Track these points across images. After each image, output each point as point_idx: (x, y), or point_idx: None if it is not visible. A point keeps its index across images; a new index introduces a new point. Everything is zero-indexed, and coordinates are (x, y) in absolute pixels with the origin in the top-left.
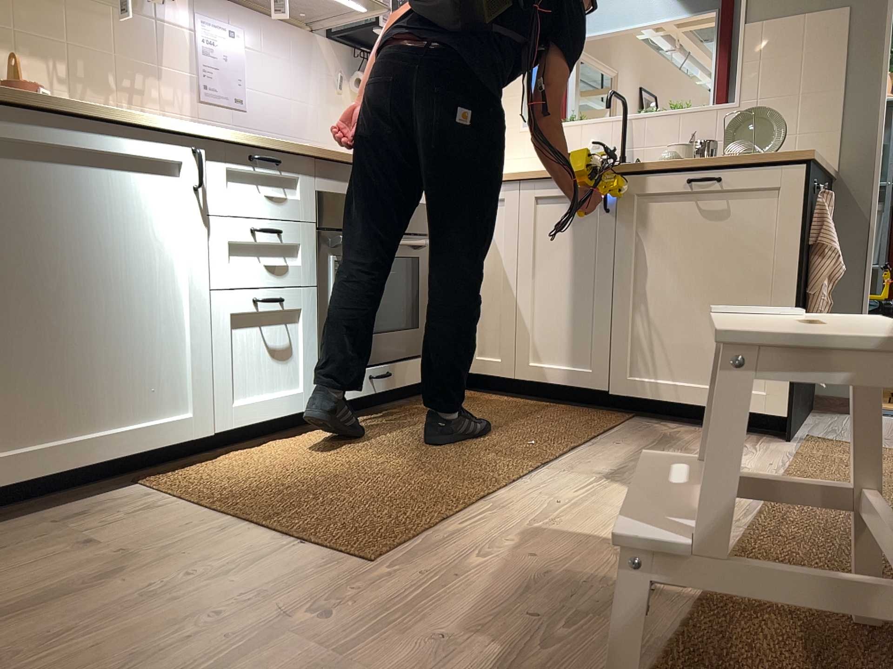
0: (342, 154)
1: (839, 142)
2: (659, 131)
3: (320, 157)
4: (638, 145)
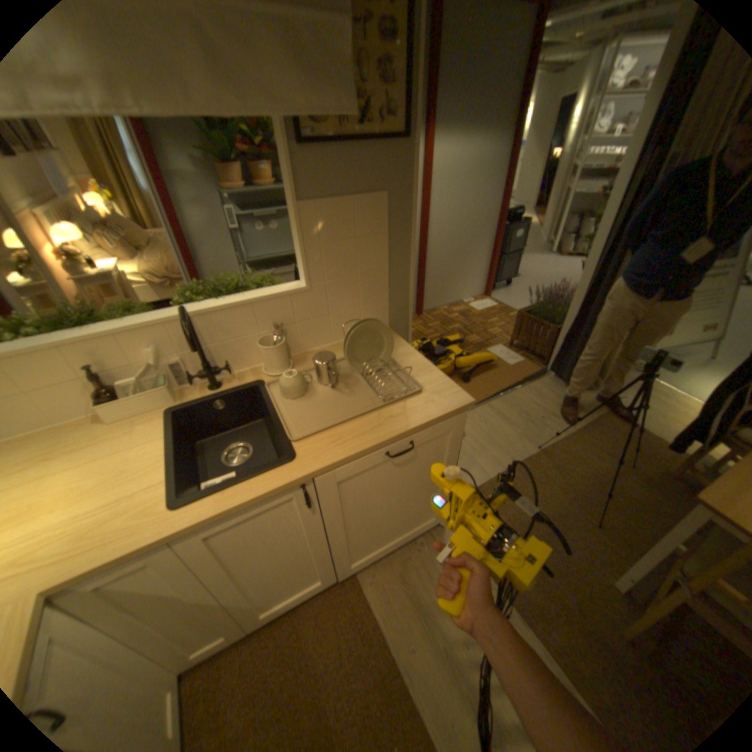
0: None
1: (388, 305)
2: (233, 322)
3: None
4: (211, 340)
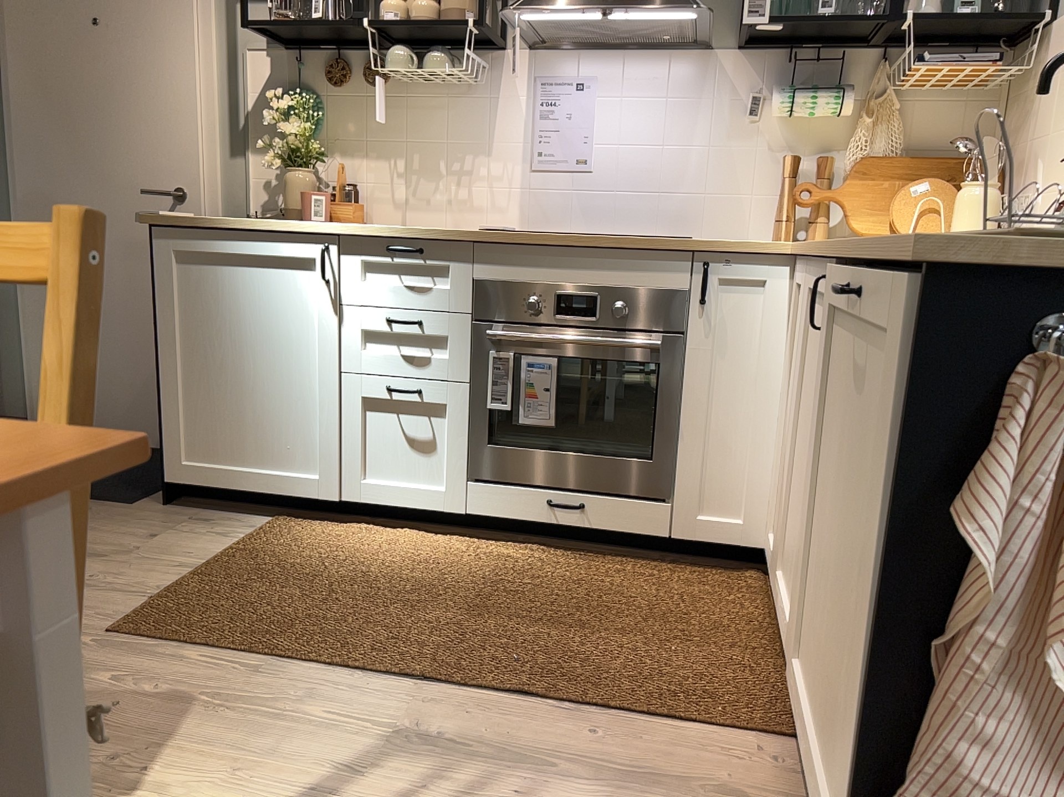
0: (525, 232)
1: None
2: None
3: (477, 241)
4: None
